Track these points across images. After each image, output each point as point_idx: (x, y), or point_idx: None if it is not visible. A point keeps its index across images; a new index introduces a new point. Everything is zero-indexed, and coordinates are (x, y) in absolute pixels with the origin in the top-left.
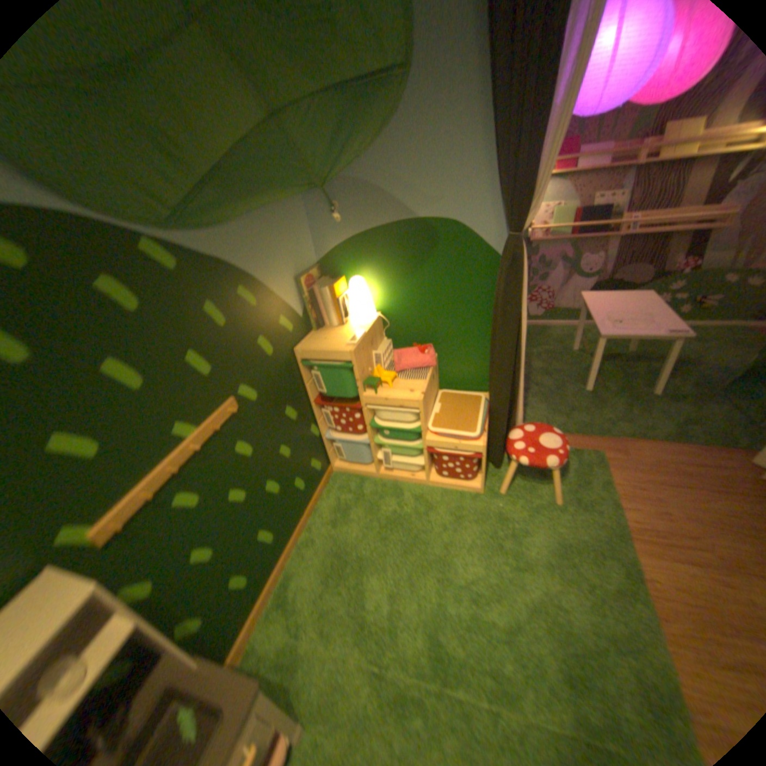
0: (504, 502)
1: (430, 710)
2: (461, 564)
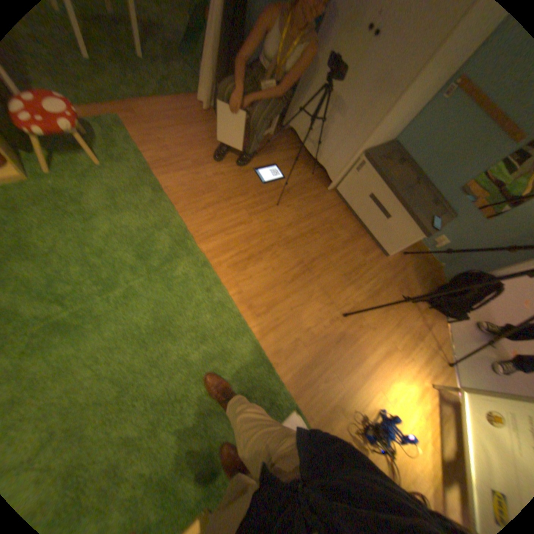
0: (53, 180)
1: (65, 327)
2: (39, 241)
